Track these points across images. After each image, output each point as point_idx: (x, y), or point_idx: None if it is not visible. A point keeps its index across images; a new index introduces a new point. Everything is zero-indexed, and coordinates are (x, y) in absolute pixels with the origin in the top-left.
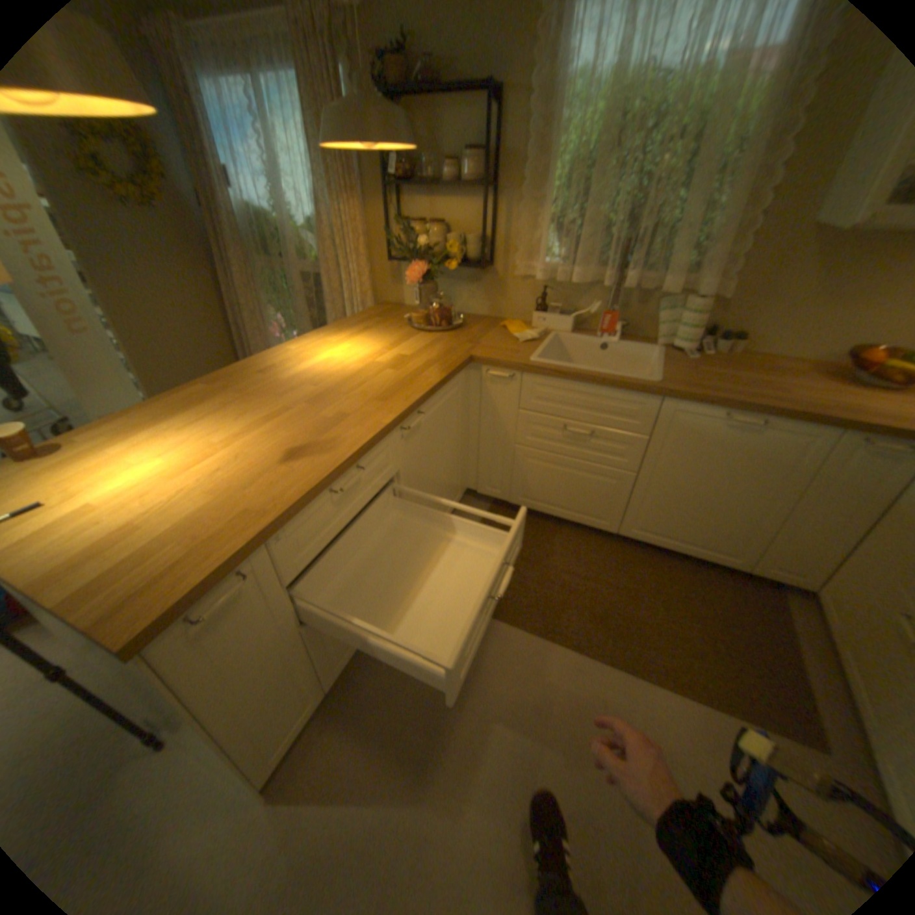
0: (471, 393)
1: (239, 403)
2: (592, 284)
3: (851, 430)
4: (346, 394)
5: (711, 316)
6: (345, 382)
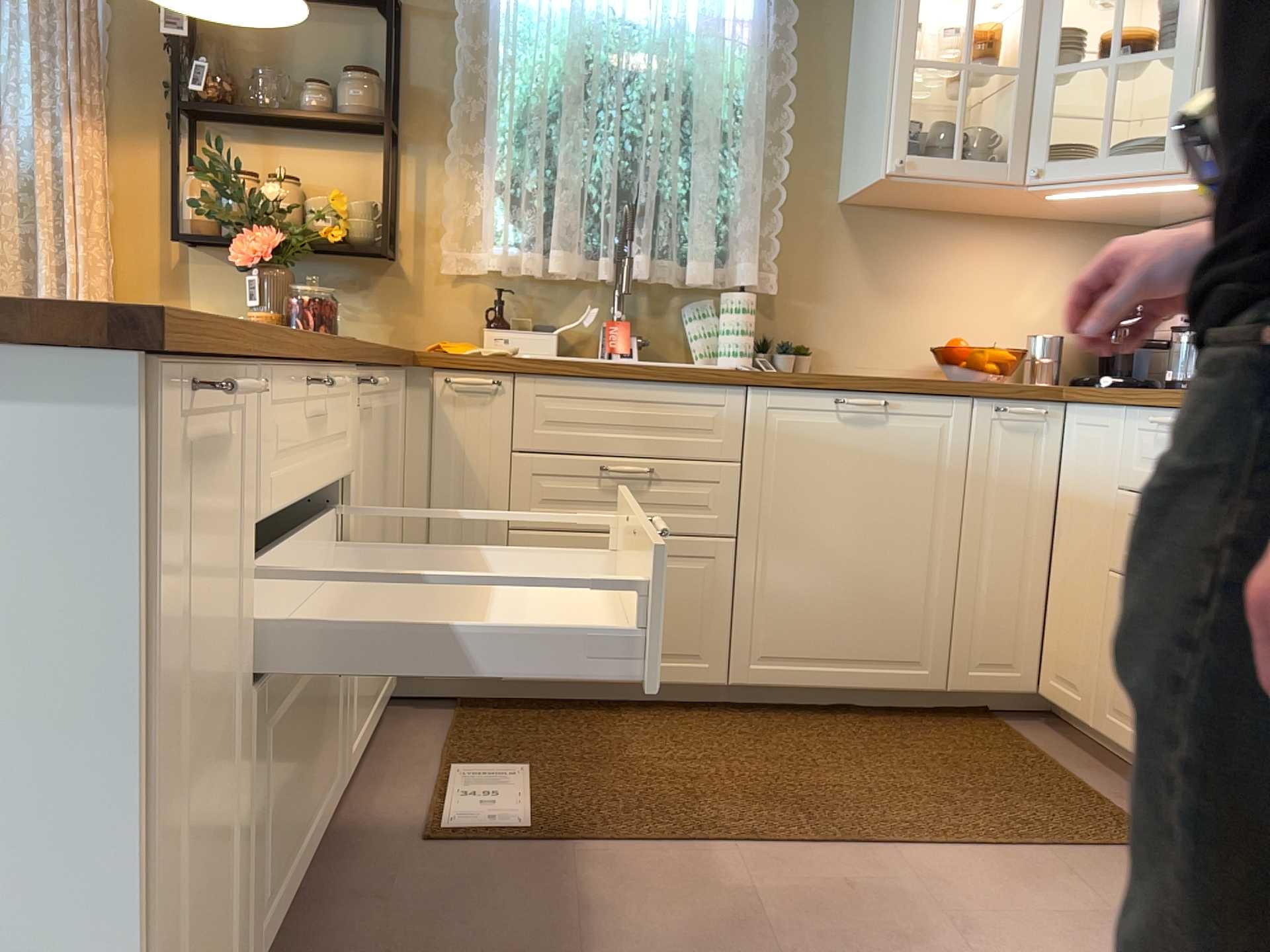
0: (410, 434)
1: None
2: (578, 285)
3: (979, 395)
4: None
5: (757, 326)
6: None
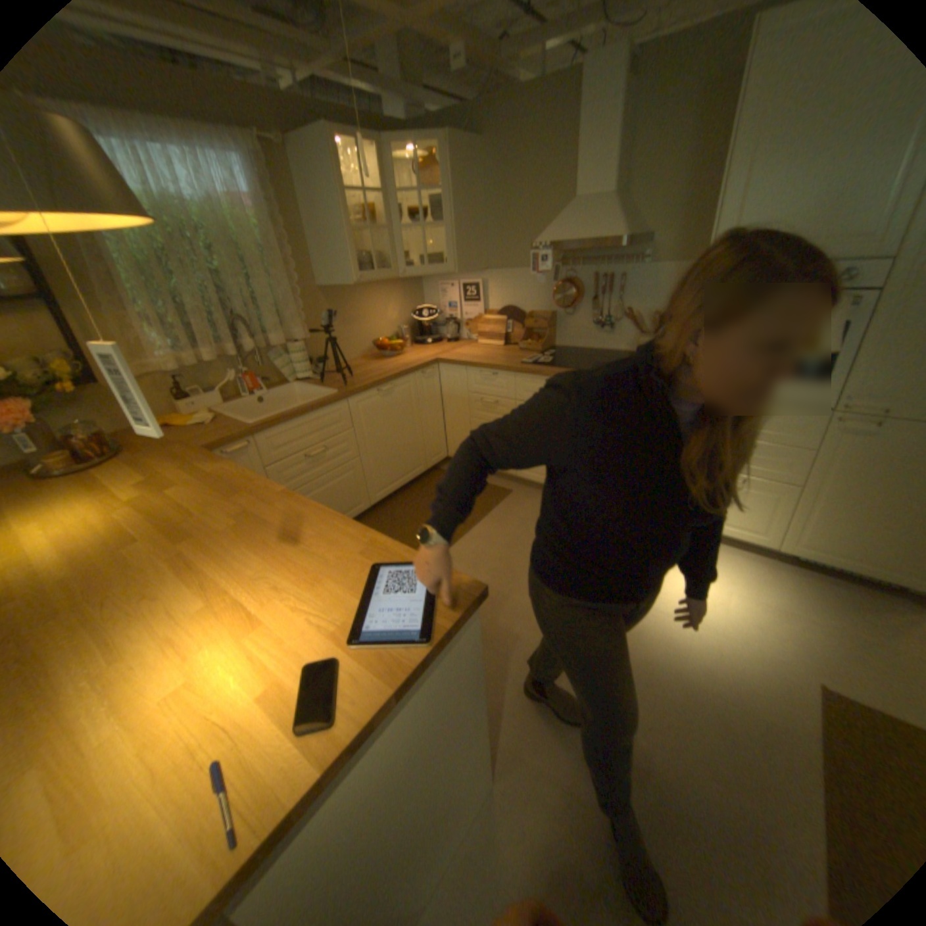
0: None
1: (98, 610)
2: (210, 362)
3: (416, 371)
4: (191, 517)
5: (301, 354)
6: (157, 521)
